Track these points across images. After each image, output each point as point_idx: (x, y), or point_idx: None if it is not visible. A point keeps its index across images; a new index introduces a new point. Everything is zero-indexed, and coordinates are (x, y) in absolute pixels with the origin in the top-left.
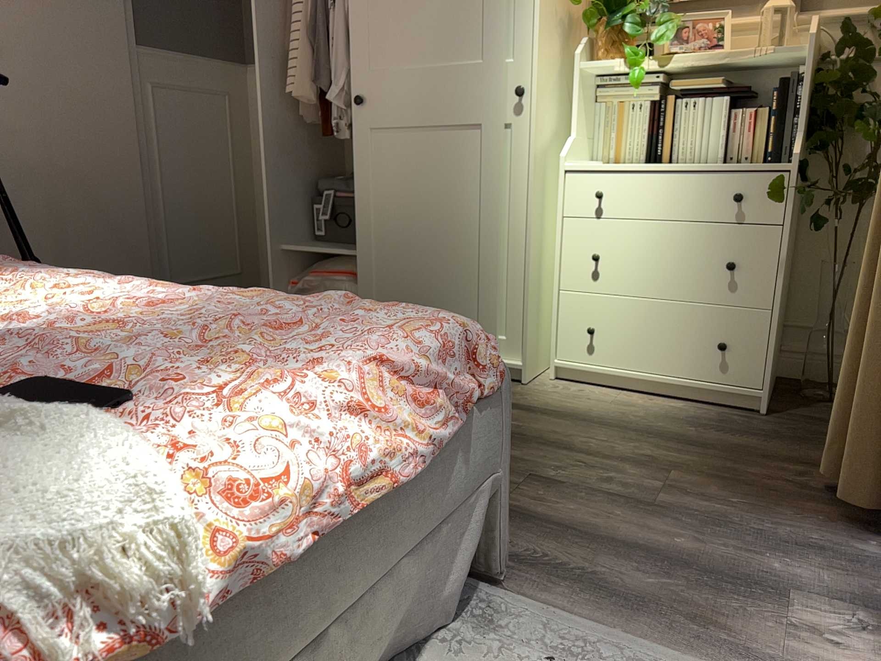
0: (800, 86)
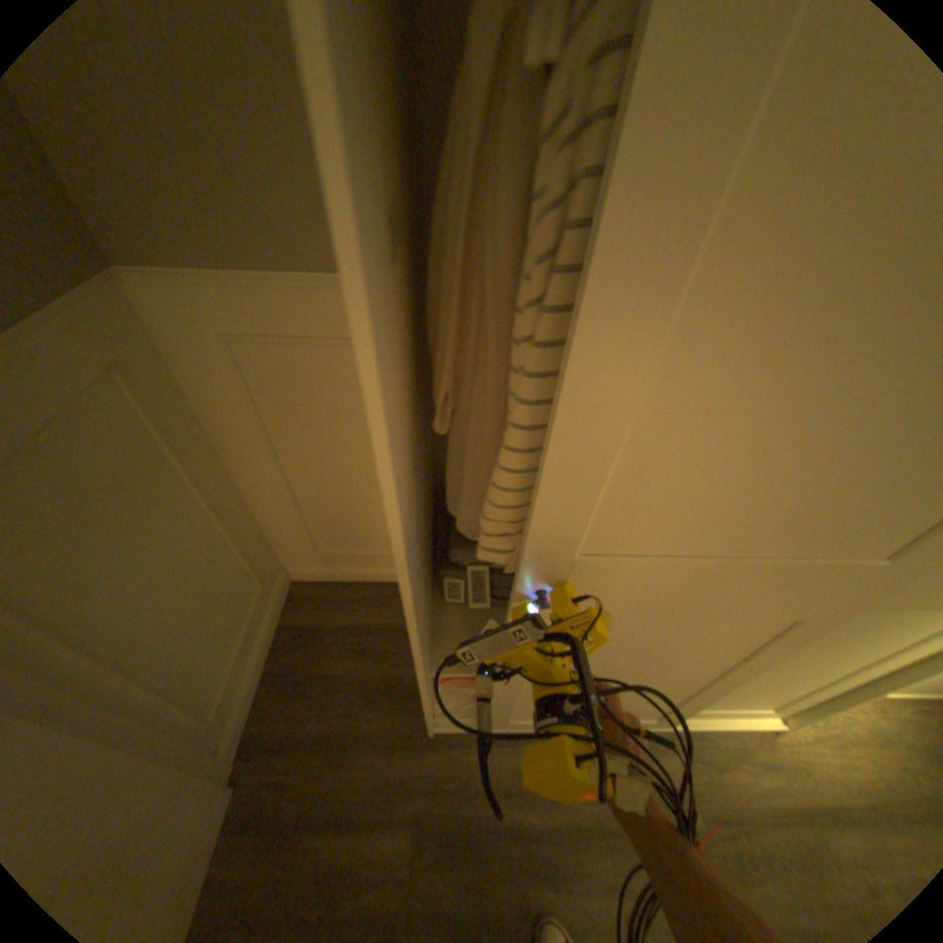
0: None
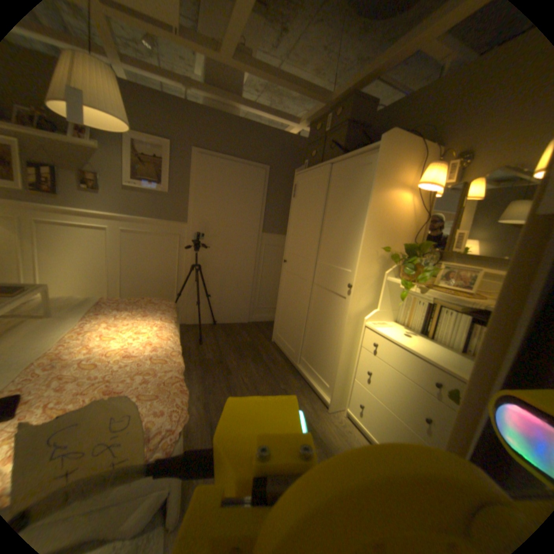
0: None
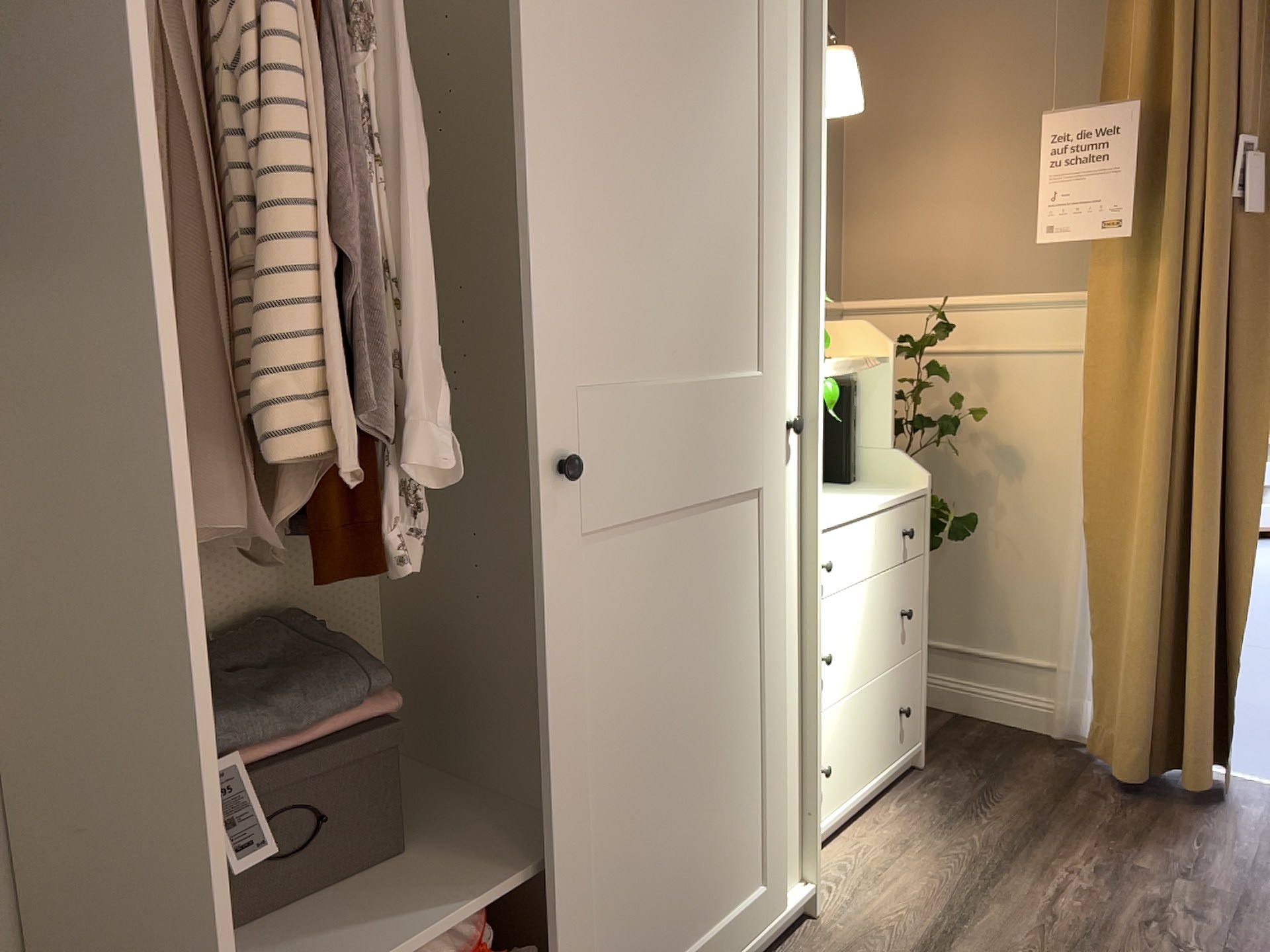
0: (858, 396)
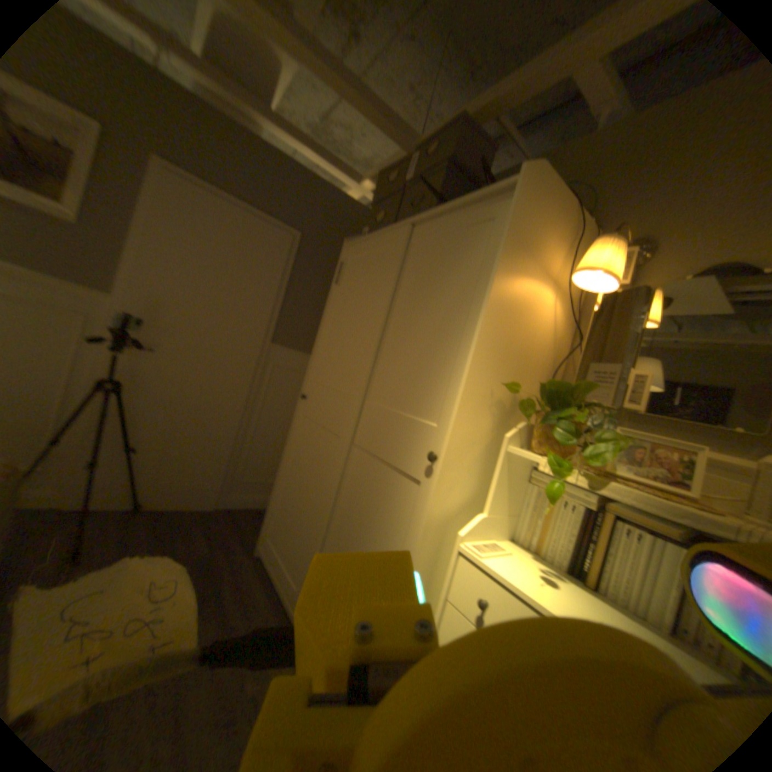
0: None
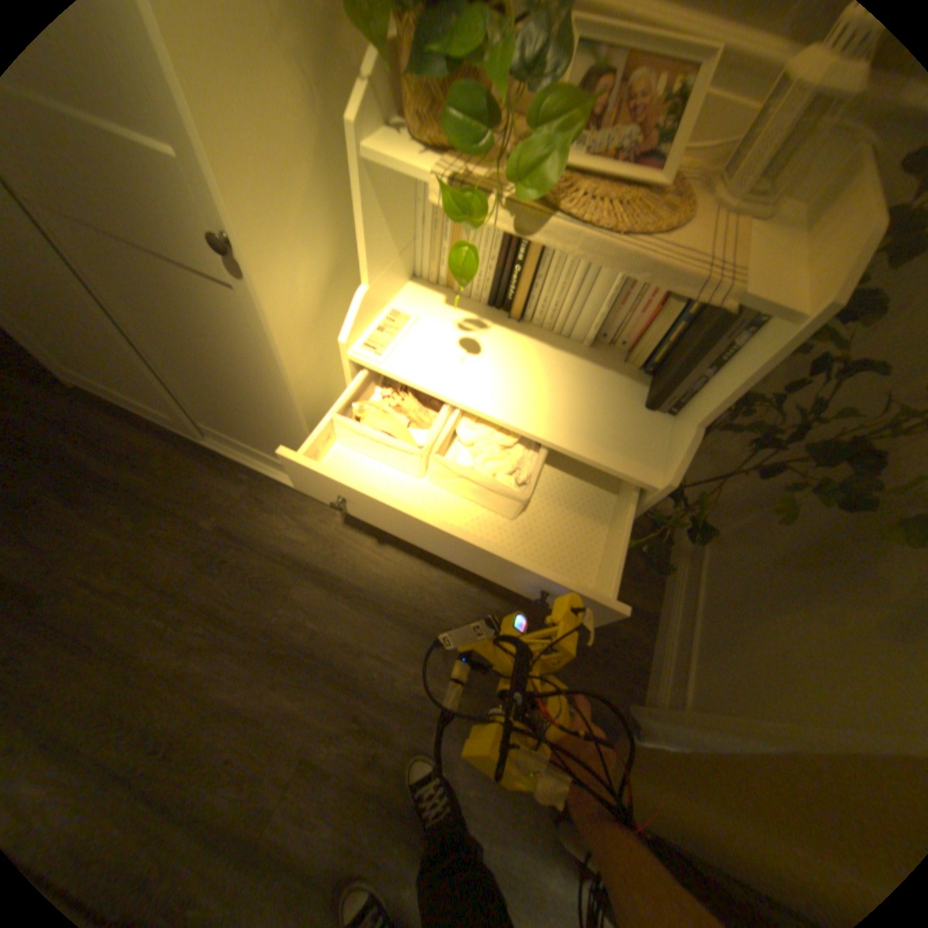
0: (750, 331)
